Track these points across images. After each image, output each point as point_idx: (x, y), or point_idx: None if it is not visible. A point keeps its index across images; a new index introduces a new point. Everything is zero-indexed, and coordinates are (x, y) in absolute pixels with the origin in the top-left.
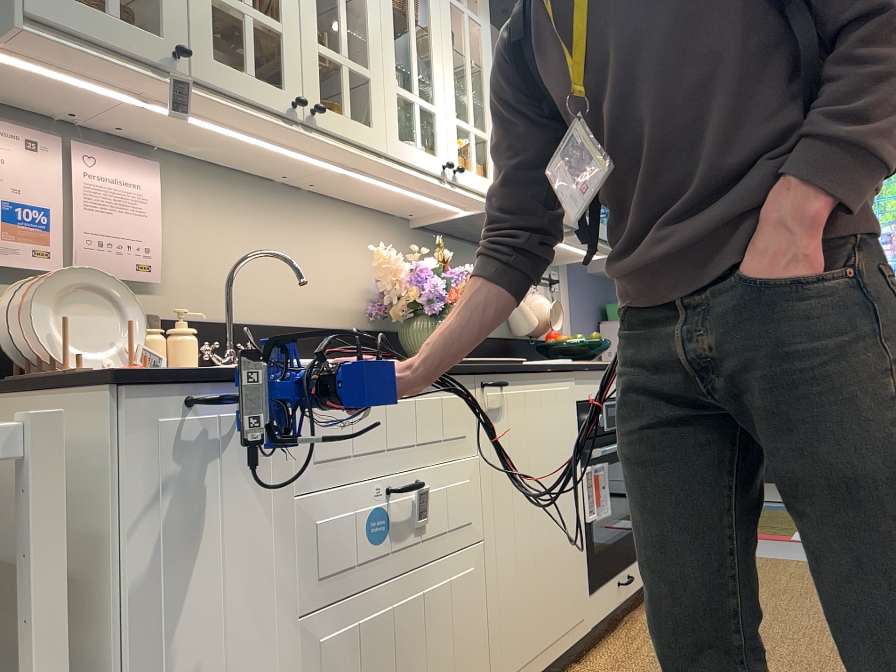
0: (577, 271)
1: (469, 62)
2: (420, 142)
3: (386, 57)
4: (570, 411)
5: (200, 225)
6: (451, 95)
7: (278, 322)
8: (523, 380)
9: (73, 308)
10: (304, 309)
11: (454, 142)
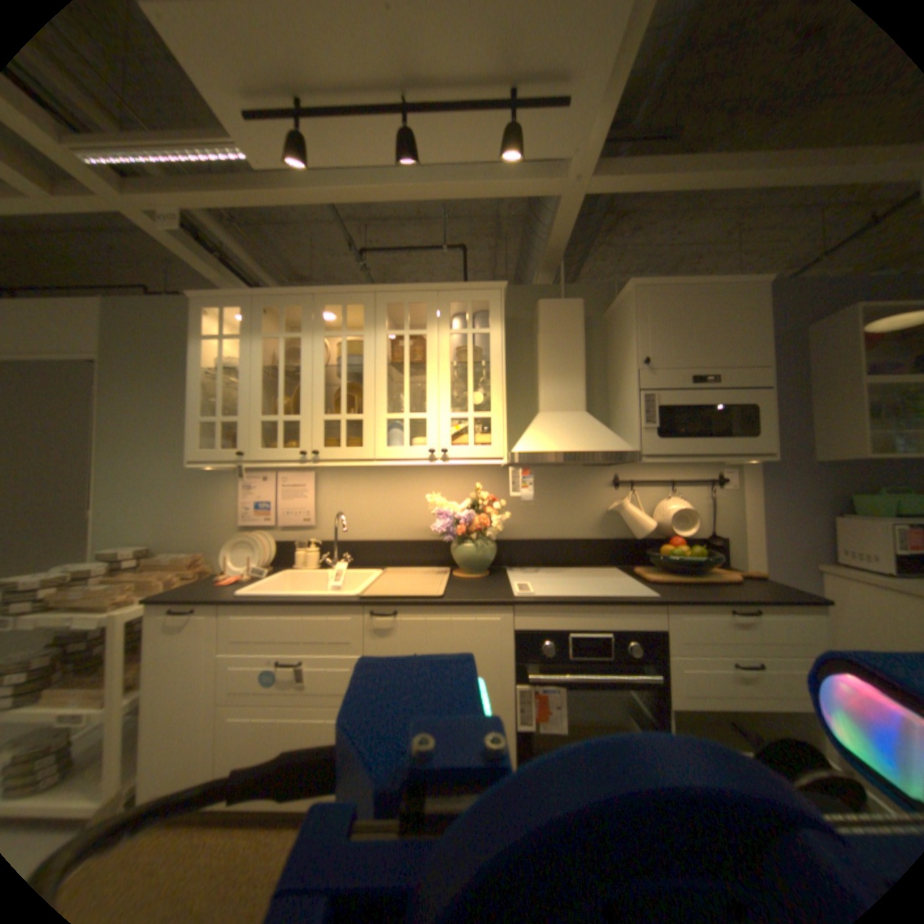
0: (781, 463)
1: (469, 367)
2: (407, 442)
3: (378, 400)
4: (495, 636)
5: (339, 495)
6: (445, 399)
7: (382, 539)
8: (424, 610)
9: (244, 548)
10: (401, 530)
11: (446, 431)
